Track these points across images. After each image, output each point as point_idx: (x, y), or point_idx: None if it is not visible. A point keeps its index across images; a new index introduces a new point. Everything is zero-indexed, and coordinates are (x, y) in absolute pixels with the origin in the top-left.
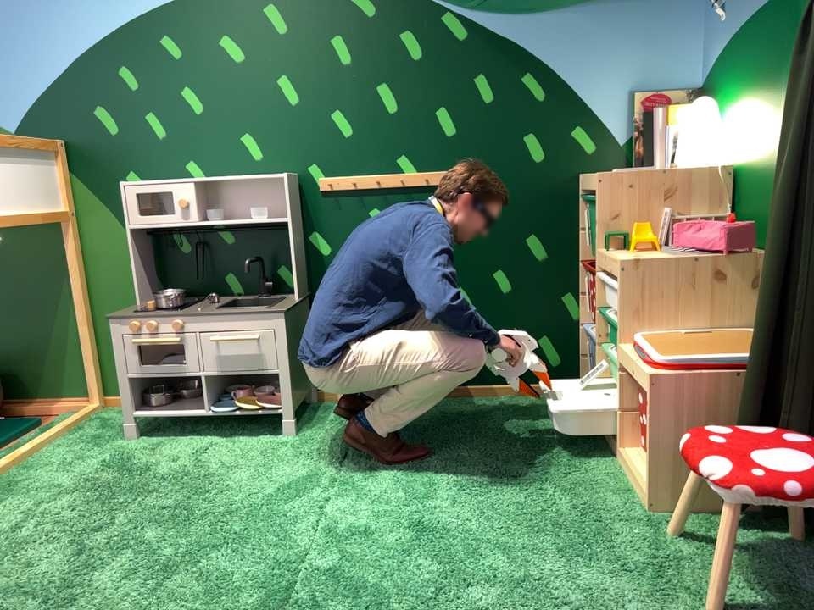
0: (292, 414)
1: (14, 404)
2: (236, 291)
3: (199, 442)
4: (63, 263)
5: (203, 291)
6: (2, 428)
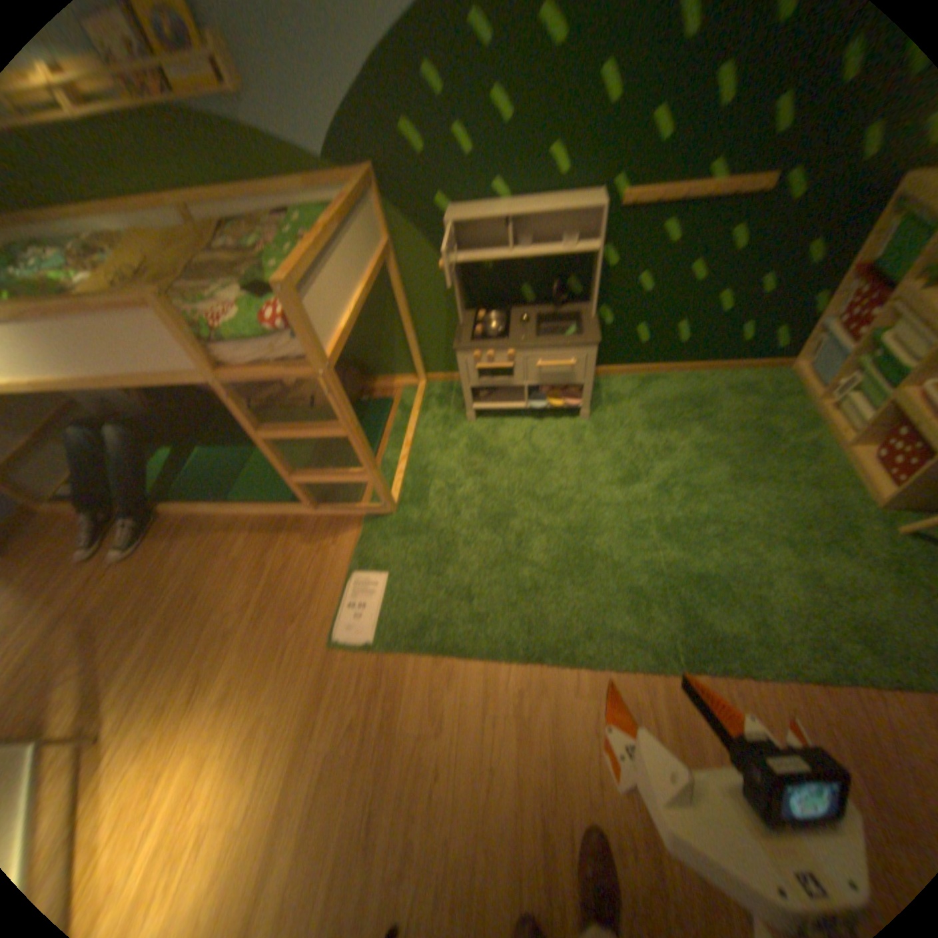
0: (589, 407)
1: (364, 380)
2: (530, 299)
3: (521, 424)
4: (385, 281)
5: (502, 300)
6: (374, 408)
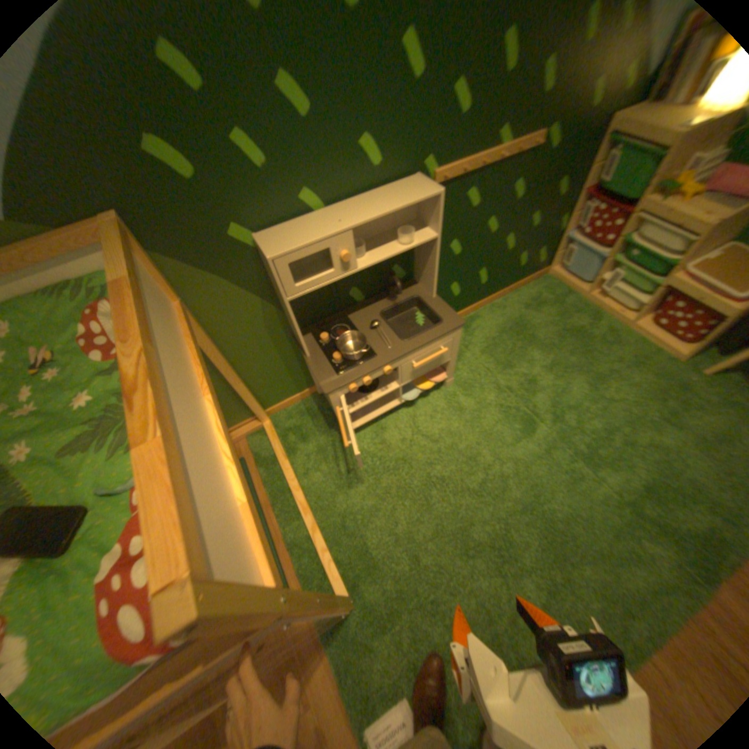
0: (453, 375)
1: None
2: (360, 300)
3: (399, 419)
4: None
5: (333, 311)
6: None
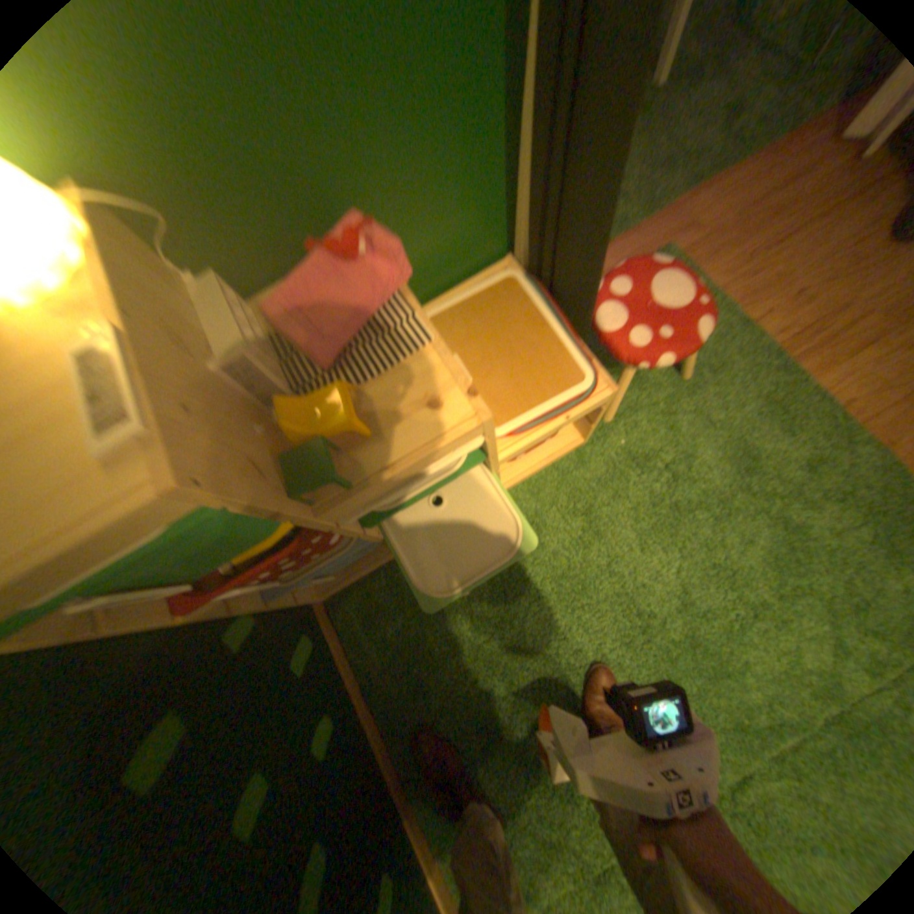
0: None
1: None
2: None
3: None
4: None
5: None
6: None
